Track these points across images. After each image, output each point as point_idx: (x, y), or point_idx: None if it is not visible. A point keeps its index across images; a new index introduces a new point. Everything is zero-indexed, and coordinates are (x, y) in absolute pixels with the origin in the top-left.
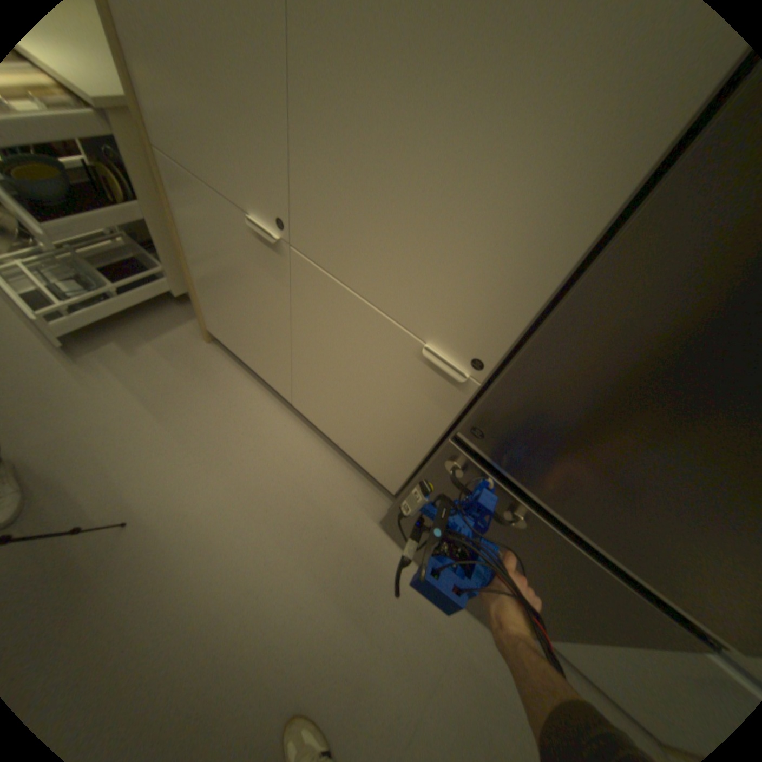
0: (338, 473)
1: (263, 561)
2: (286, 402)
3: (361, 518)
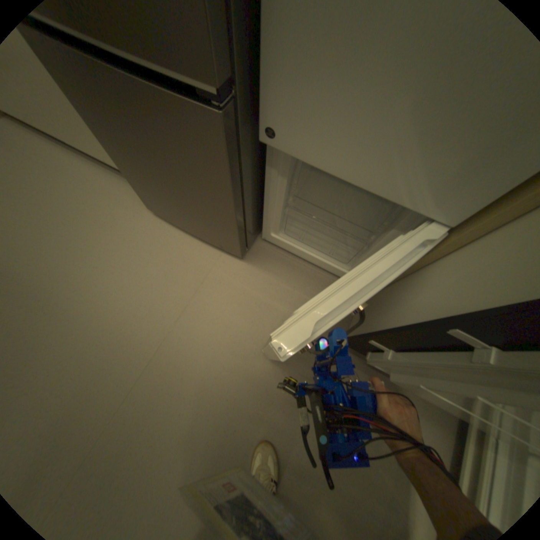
0: (117, 187)
1: (65, 247)
2: (71, 148)
3: (137, 211)
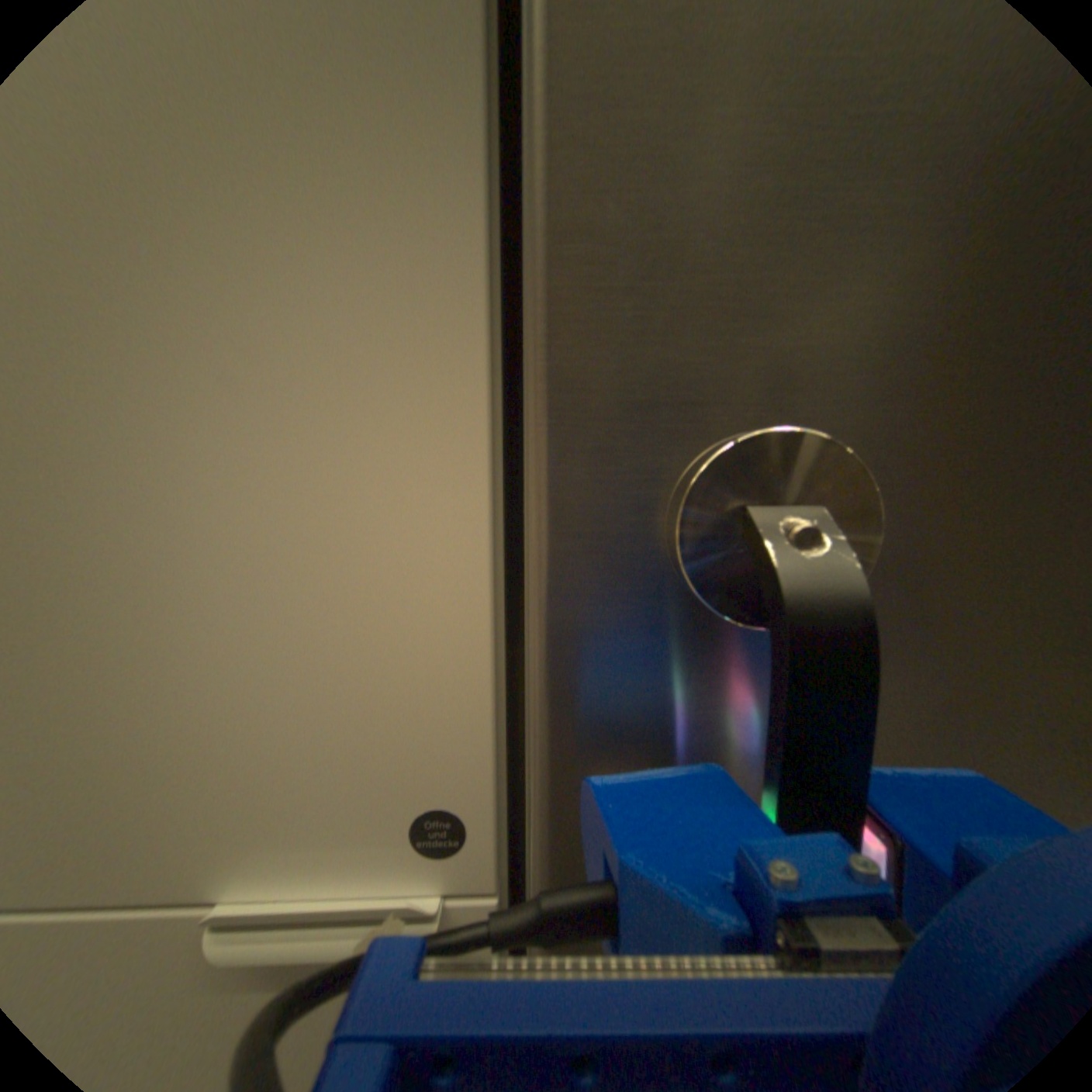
0: None
1: None
2: None
3: None
